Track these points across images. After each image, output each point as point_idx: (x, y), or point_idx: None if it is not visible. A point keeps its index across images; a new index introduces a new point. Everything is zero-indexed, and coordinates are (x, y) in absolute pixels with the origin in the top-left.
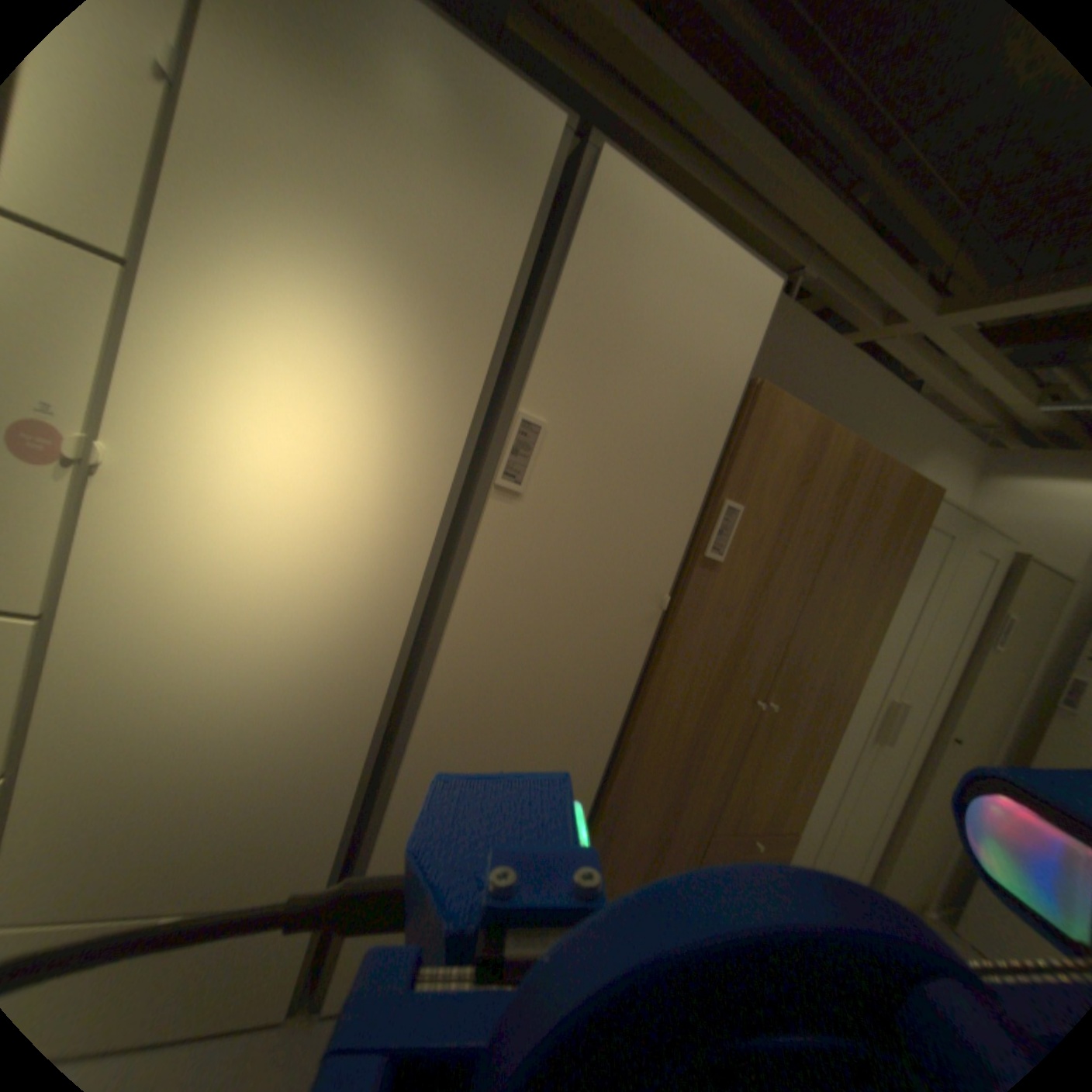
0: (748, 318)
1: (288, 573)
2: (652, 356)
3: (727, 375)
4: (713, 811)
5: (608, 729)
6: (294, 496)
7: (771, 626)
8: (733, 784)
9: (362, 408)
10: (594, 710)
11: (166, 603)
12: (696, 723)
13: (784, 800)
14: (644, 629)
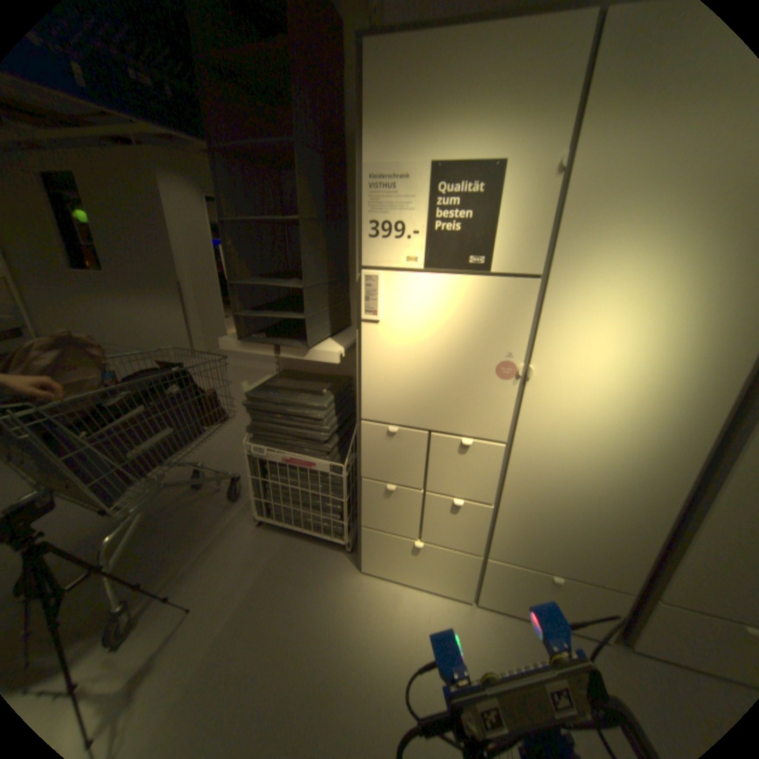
0: None
1: (624, 419)
2: None
3: None
4: None
5: None
6: (630, 376)
7: None
8: None
9: (681, 314)
10: None
11: (558, 436)
12: None
13: None
14: None
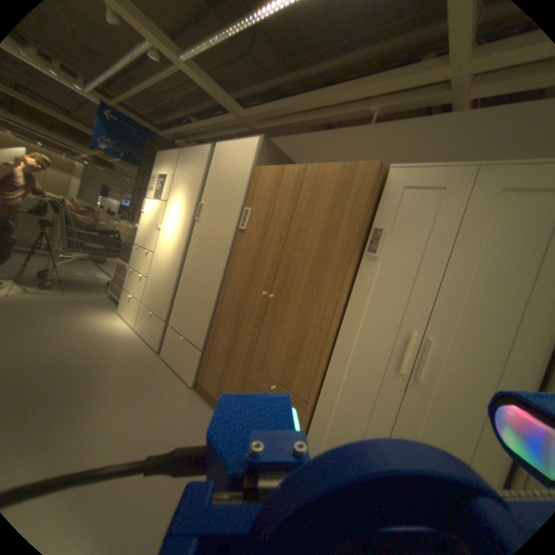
0: (247, 153)
1: (170, 244)
2: (223, 177)
3: (242, 171)
4: (248, 347)
5: (212, 290)
6: (172, 230)
7: (266, 254)
8: (256, 336)
9: (181, 211)
10: (209, 282)
11: (160, 250)
12: (239, 296)
13: (287, 363)
14: (222, 255)
